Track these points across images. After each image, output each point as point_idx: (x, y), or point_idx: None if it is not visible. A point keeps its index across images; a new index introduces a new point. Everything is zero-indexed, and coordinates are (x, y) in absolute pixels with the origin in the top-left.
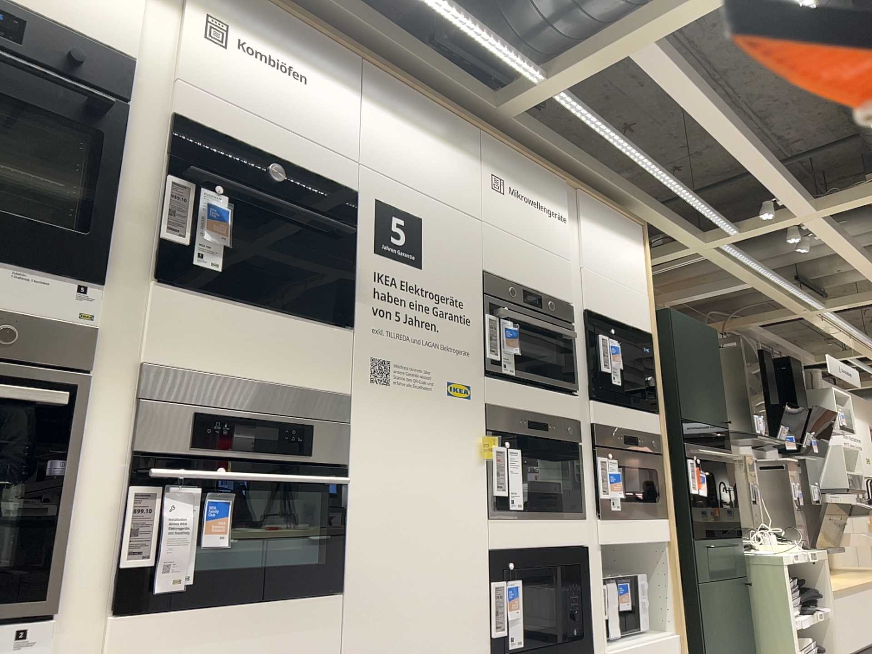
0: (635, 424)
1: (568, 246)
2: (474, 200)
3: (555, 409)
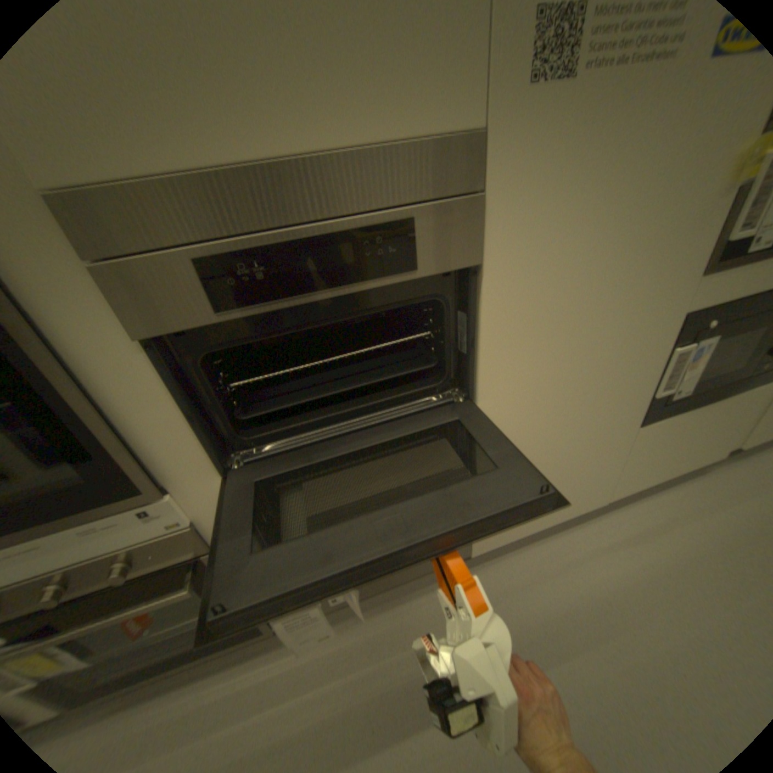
0: None
1: None
2: None
3: None
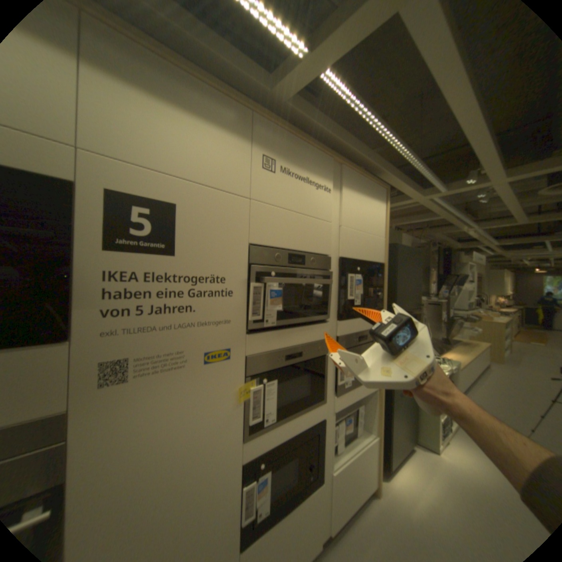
0: (366, 327)
1: (330, 212)
2: (241, 181)
3: (308, 339)
